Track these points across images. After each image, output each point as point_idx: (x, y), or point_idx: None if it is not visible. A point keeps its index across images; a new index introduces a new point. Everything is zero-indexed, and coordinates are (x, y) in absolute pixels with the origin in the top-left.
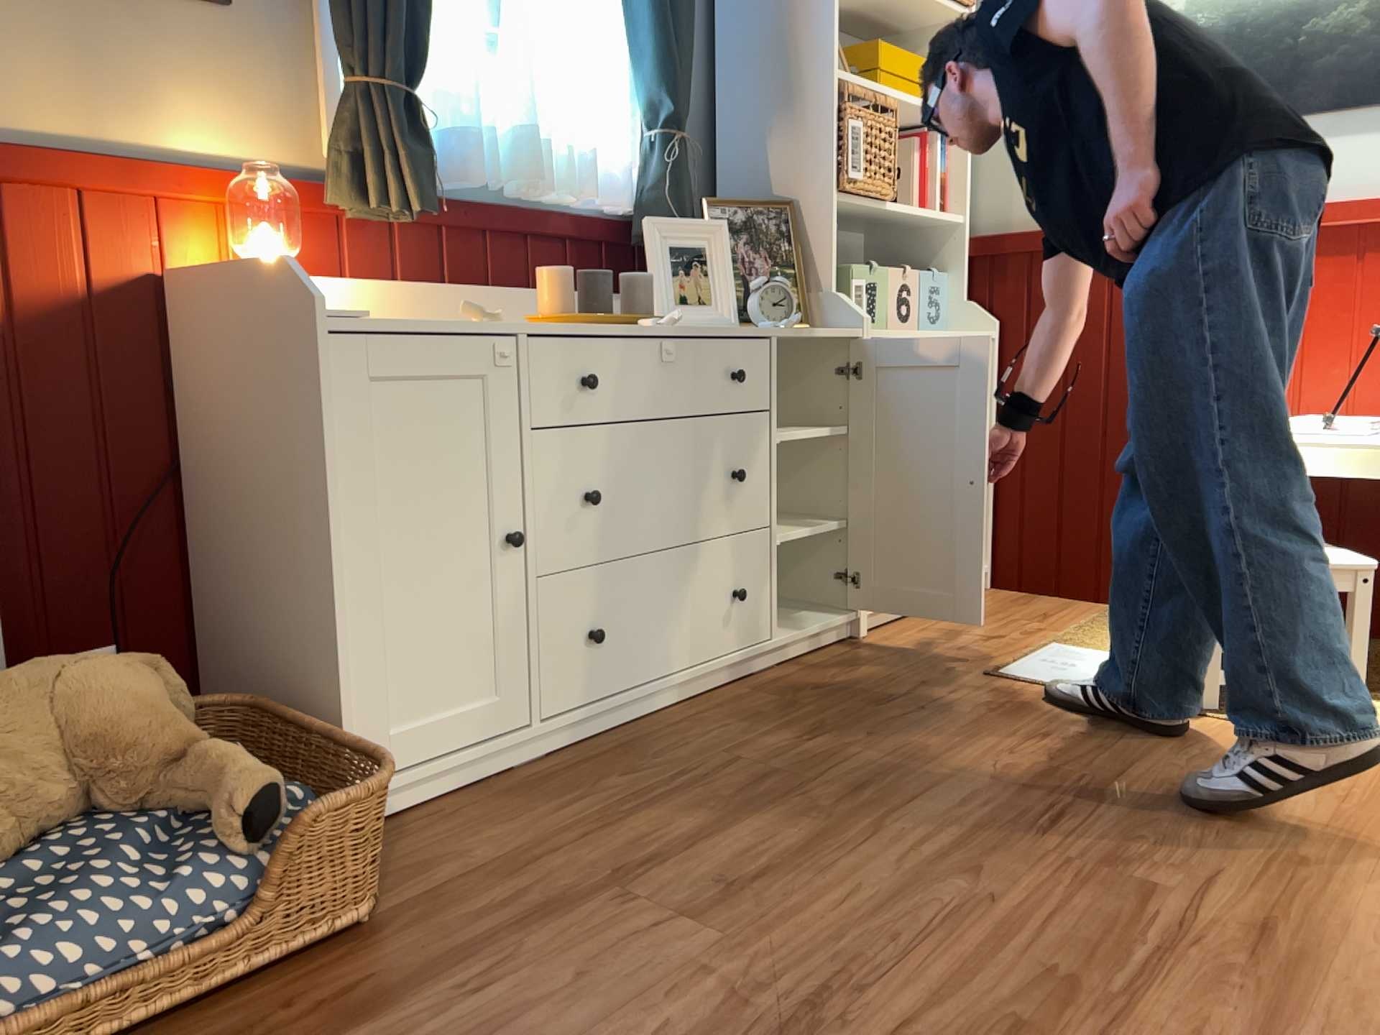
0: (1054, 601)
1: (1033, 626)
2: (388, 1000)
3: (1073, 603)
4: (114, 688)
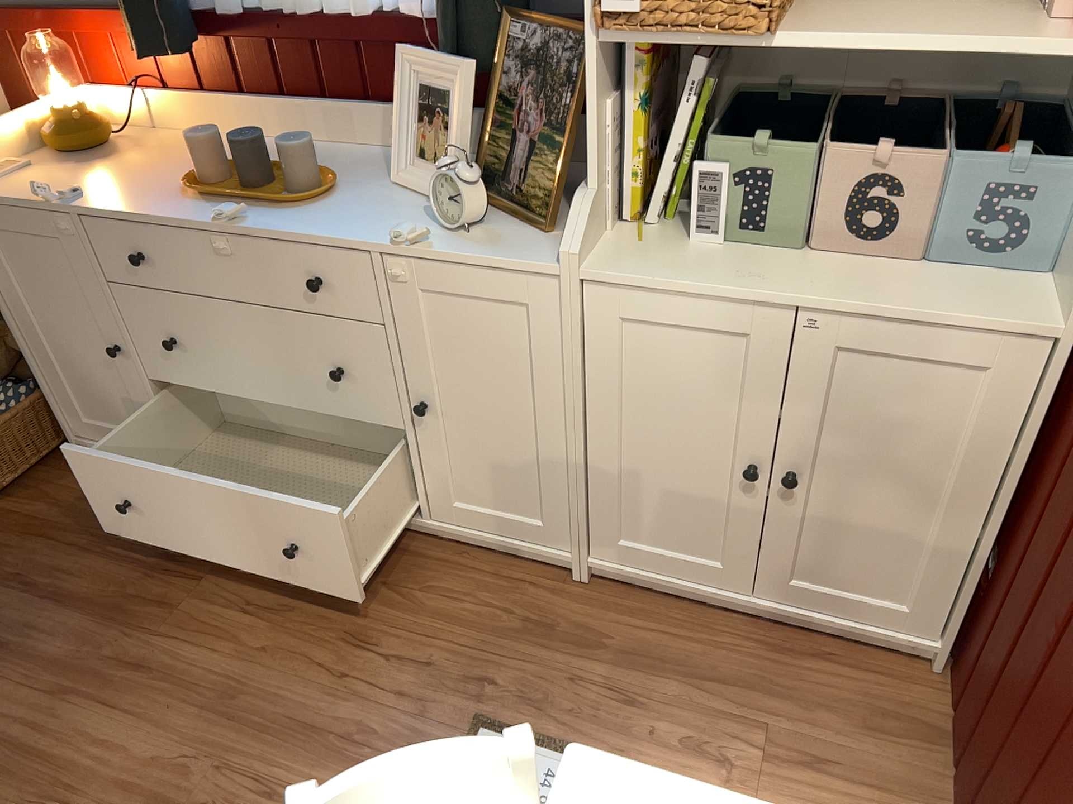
0: (918, 764)
1: (735, 745)
2: None
3: (919, 792)
4: None
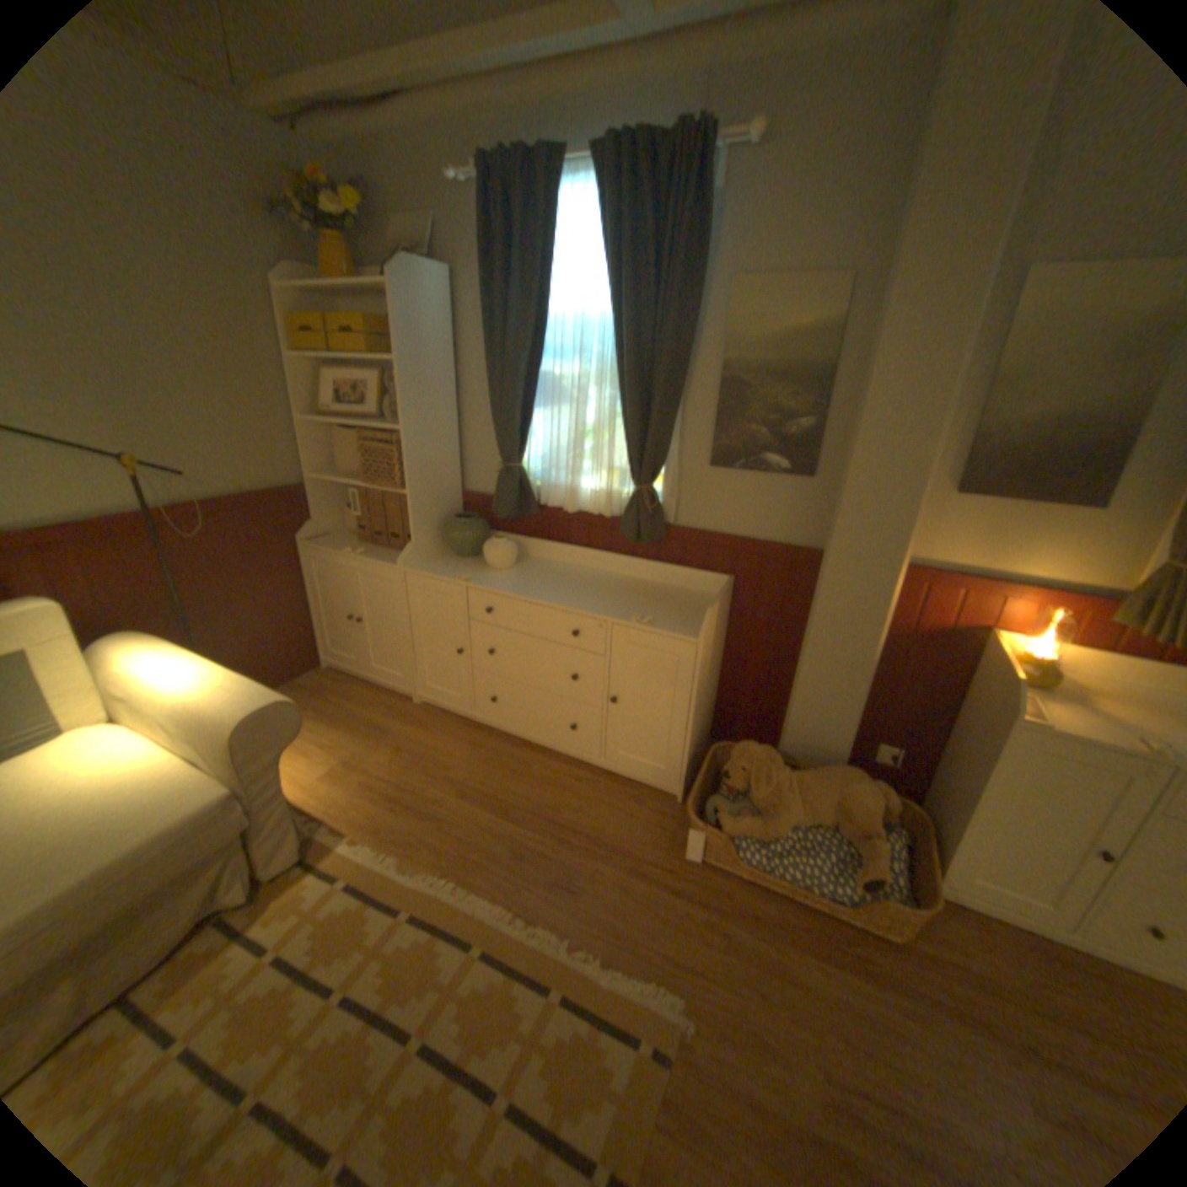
0: None
1: None
2: (878, 982)
3: None
4: (862, 801)
